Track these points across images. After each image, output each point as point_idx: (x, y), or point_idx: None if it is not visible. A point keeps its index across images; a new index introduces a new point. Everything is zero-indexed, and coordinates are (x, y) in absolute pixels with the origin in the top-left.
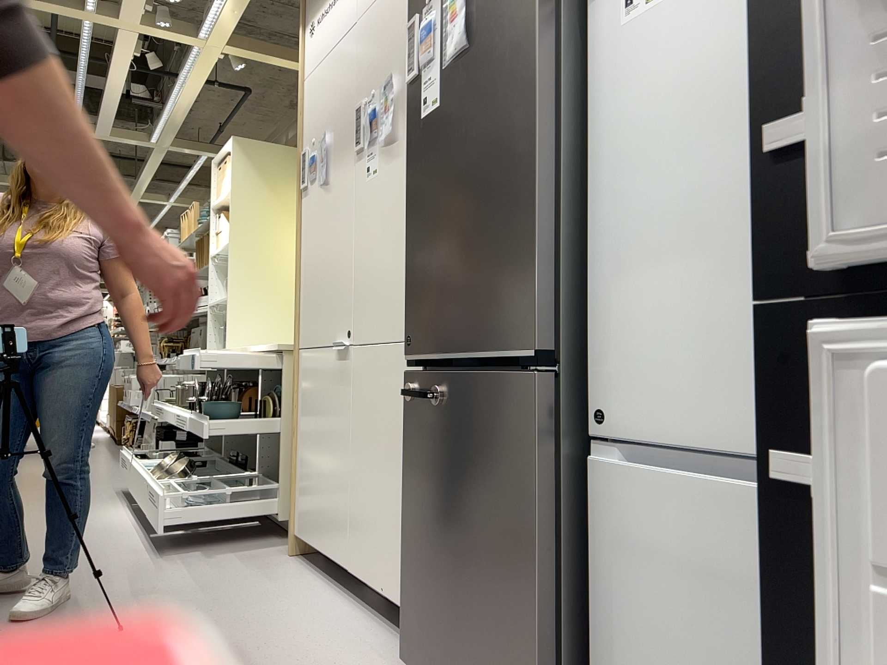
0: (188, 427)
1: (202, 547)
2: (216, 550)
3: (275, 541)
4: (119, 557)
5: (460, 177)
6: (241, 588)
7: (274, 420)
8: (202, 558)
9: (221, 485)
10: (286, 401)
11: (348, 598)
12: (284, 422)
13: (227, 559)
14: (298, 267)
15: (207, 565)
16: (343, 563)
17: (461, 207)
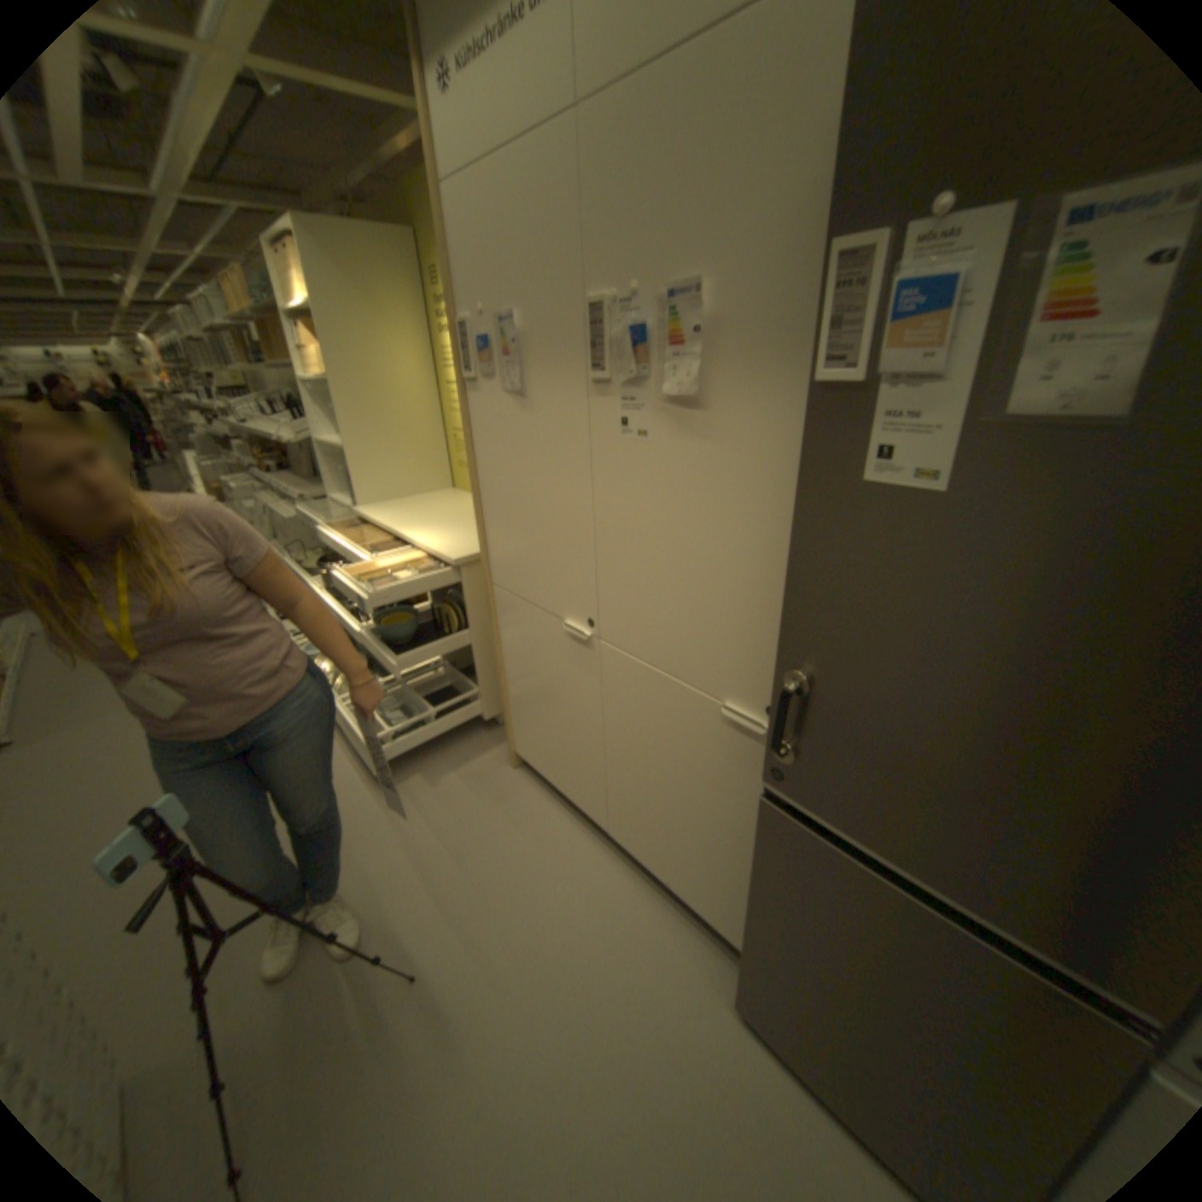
0: (363, 639)
1: (417, 761)
2: (435, 767)
3: (486, 738)
4: (340, 799)
5: (998, 661)
6: (495, 848)
7: (460, 626)
8: (428, 786)
9: (418, 698)
10: (473, 613)
11: (610, 850)
12: (475, 634)
13: (454, 784)
14: (477, 486)
15: (439, 801)
16: (599, 821)
17: (983, 707)
